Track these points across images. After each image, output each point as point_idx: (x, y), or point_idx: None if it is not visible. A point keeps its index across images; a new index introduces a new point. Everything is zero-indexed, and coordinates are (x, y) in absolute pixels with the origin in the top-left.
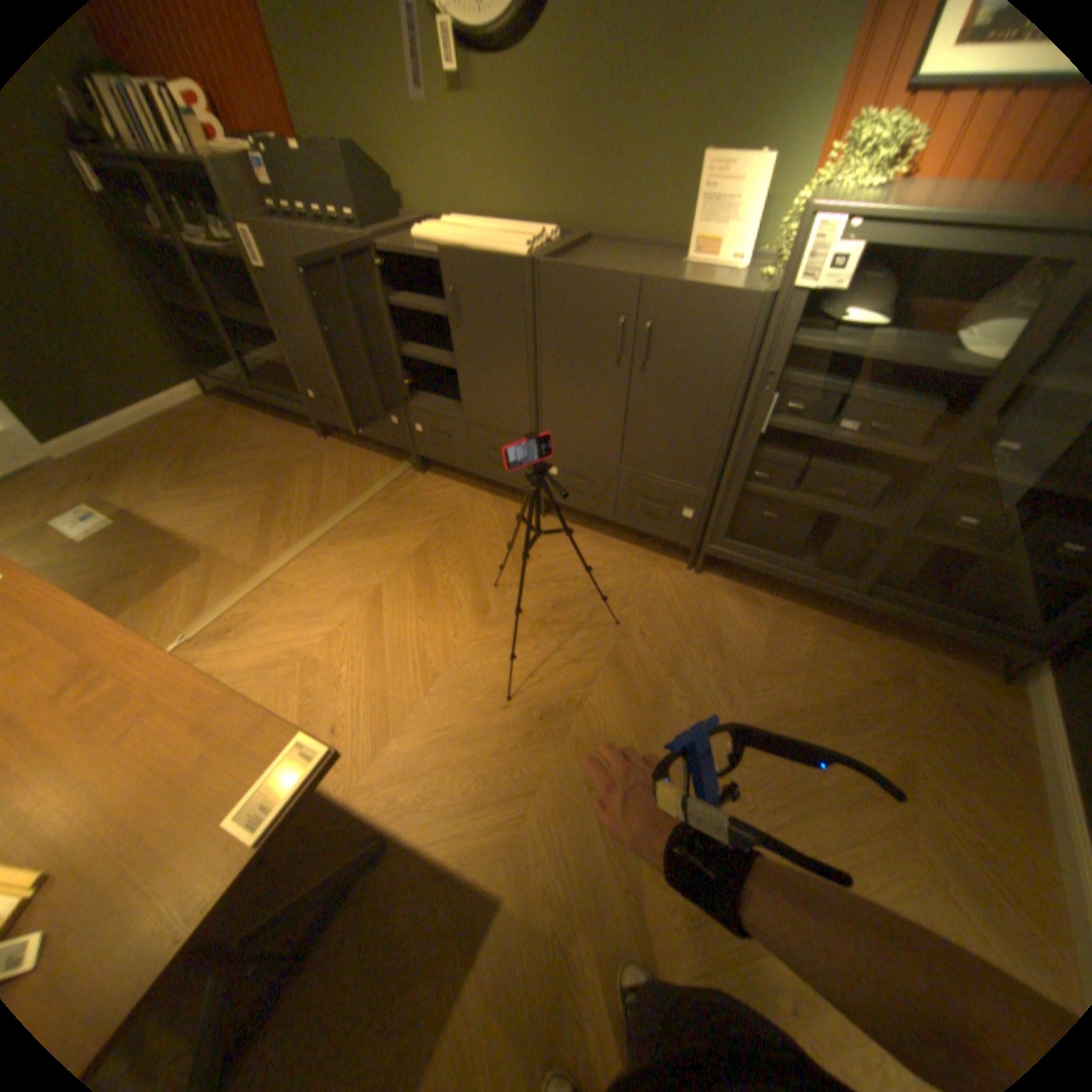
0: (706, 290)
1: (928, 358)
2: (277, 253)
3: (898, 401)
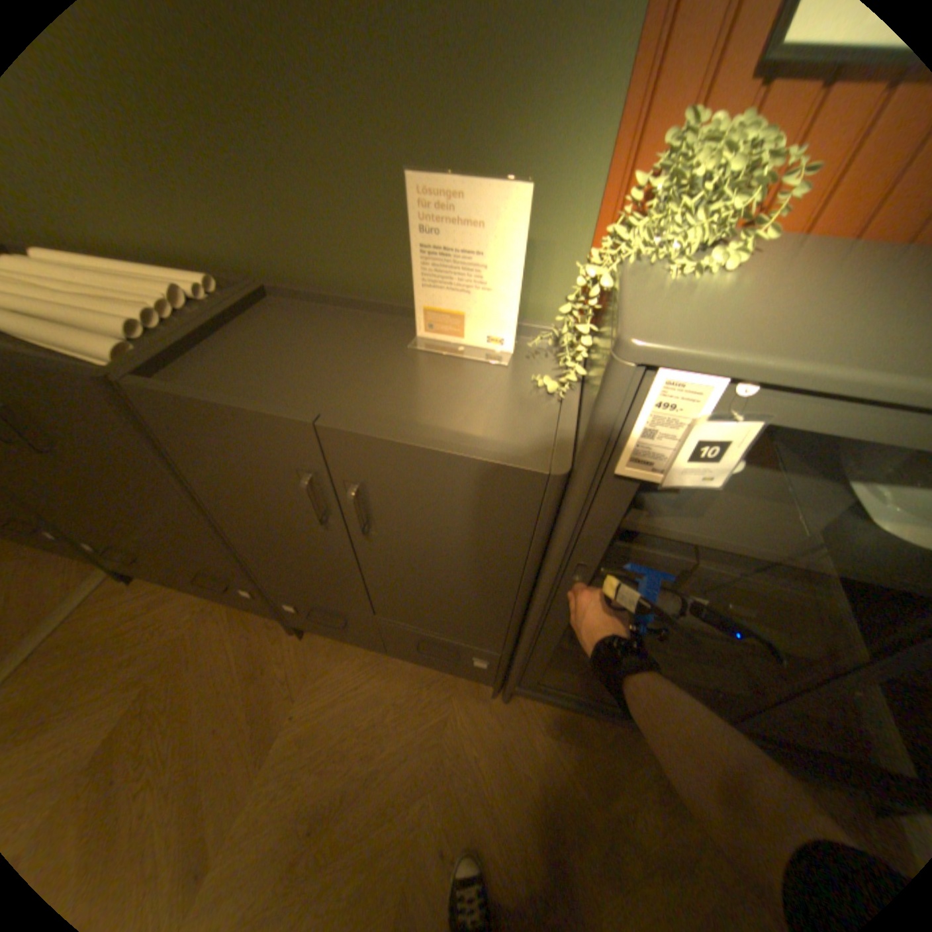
0: (435, 459)
1: (829, 564)
2: None
3: (768, 591)
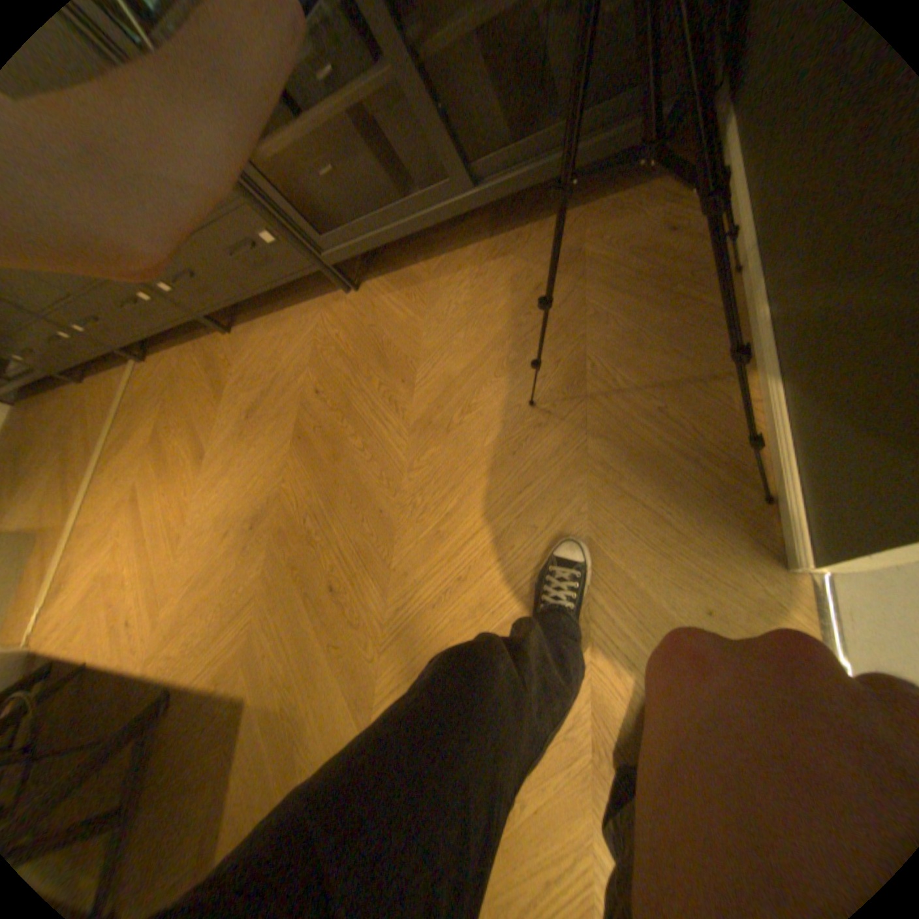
0: None
1: None
2: None
3: None
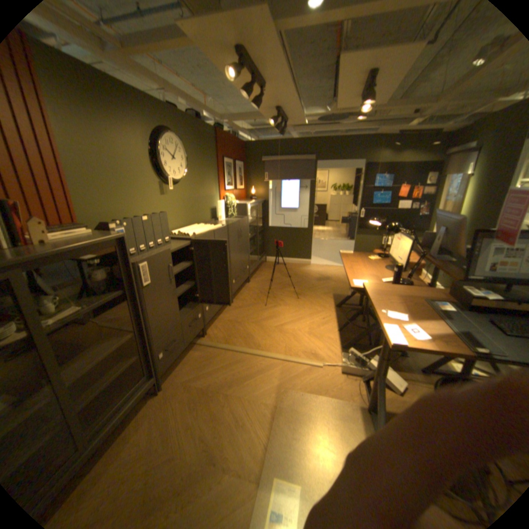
0: (244, 219)
1: (252, 220)
2: (160, 267)
3: (251, 228)
